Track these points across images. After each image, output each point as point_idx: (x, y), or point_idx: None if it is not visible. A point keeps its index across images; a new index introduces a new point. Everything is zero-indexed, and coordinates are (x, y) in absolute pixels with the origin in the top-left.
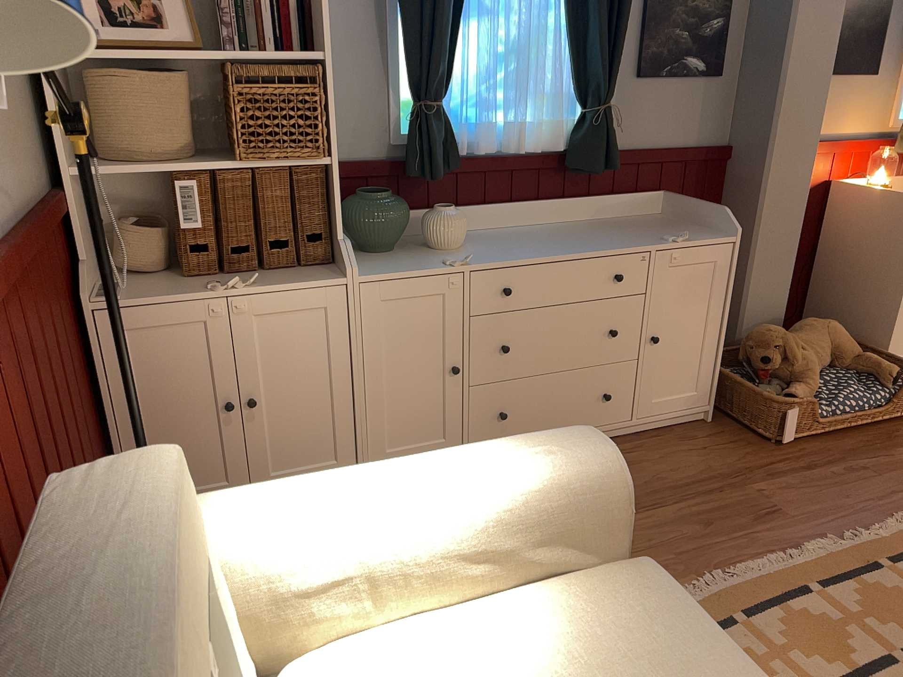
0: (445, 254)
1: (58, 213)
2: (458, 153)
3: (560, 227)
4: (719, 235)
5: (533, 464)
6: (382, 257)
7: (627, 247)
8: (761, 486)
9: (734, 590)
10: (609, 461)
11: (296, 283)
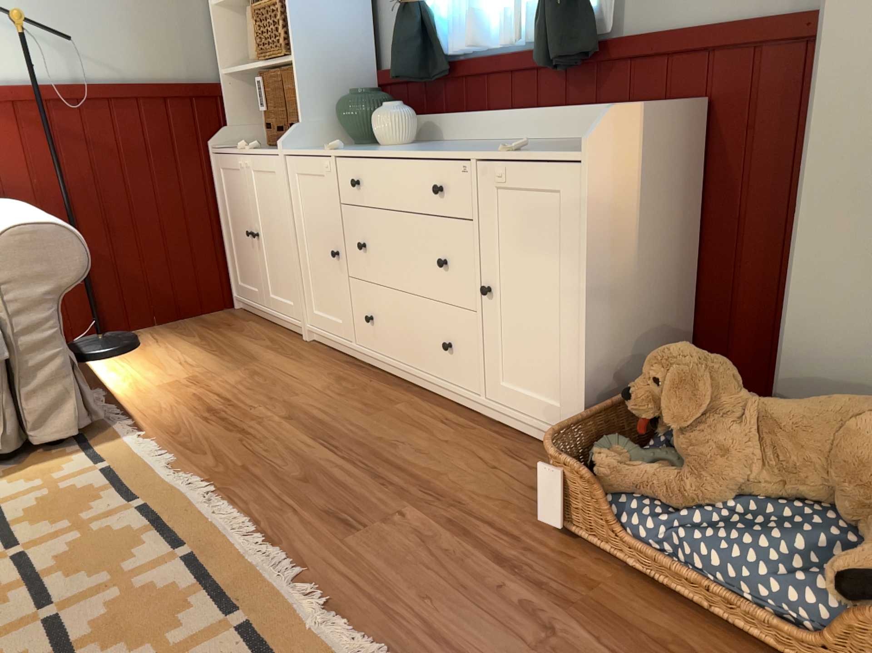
0: (367, 147)
1: (190, 92)
2: (442, 54)
3: (528, 141)
4: (582, 150)
5: (9, 220)
6: (346, 146)
7: (455, 152)
8: (417, 514)
9: (182, 499)
10: (5, 230)
11: (269, 152)
